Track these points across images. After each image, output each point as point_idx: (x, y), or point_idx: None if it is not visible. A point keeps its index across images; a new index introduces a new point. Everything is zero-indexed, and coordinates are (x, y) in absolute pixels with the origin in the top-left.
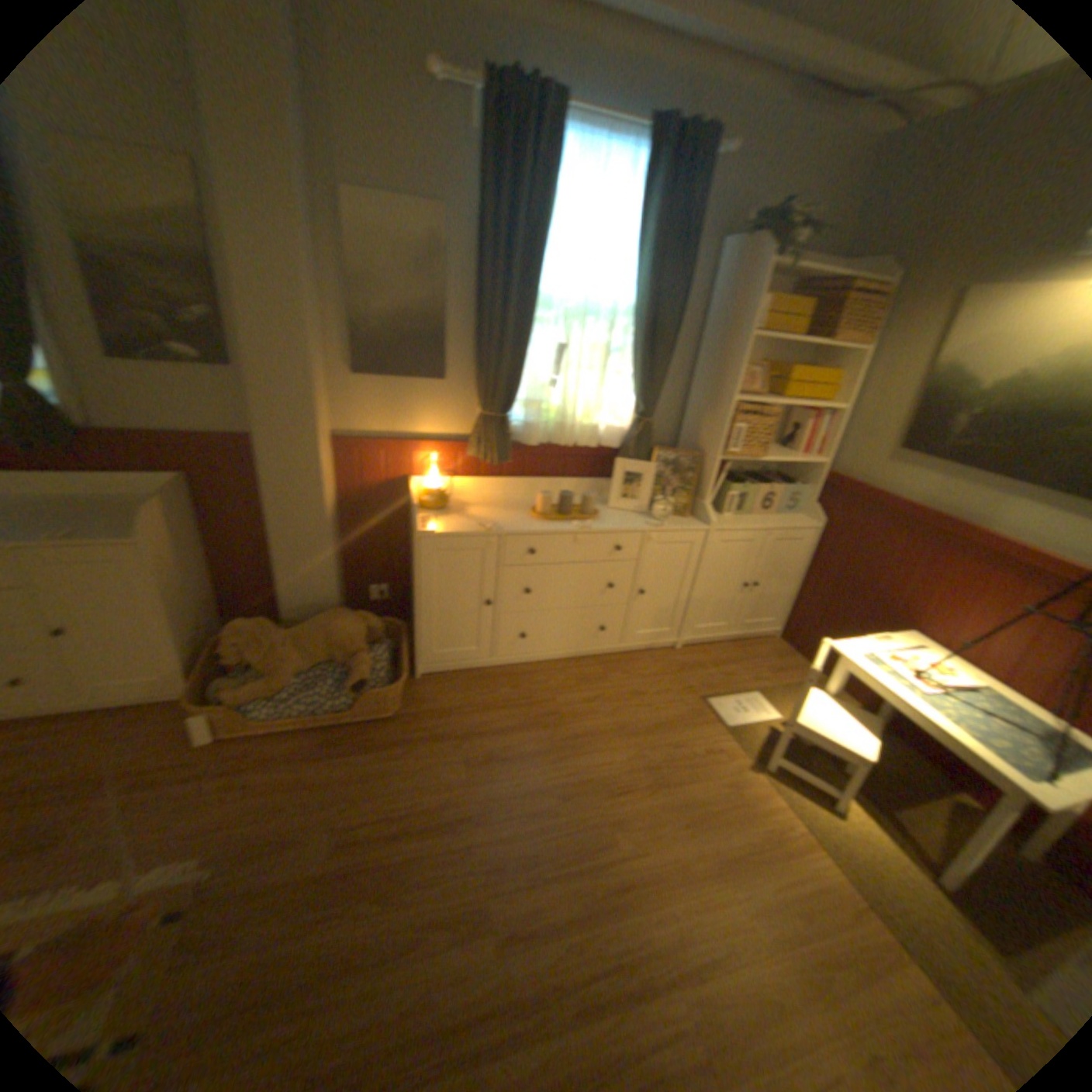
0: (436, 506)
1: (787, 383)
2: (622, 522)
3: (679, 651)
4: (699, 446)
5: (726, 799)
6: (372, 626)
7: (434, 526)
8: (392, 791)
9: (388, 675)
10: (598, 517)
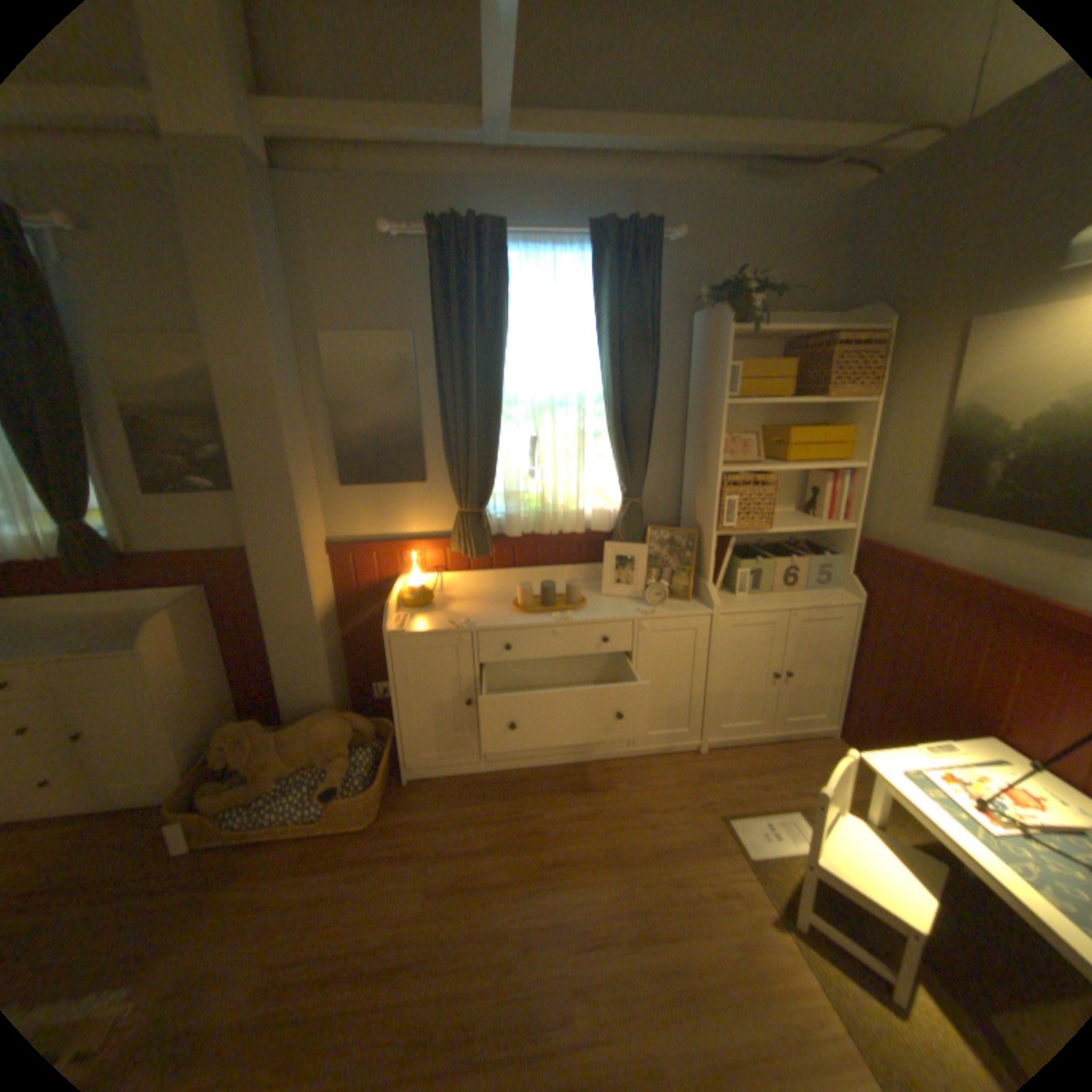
0: (415, 604)
1: (787, 446)
2: (610, 610)
3: (704, 756)
4: (696, 522)
5: (732, 967)
6: (357, 728)
7: (404, 626)
8: (337, 922)
9: (362, 784)
10: (582, 606)
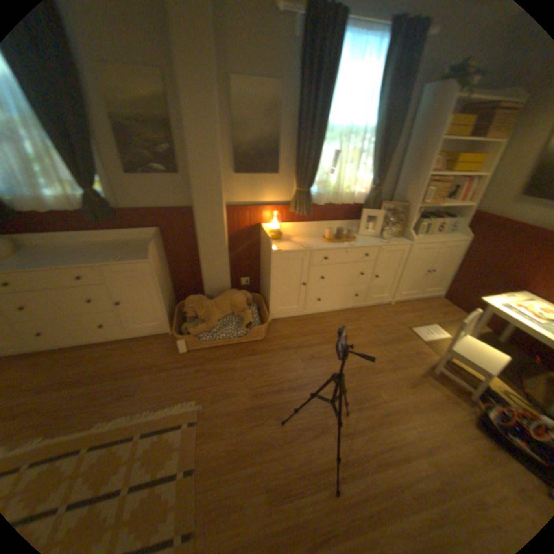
0: (276, 238)
1: (456, 163)
2: (368, 242)
3: (392, 306)
4: (406, 201)
5: (429, 375)
6: (248, 297)
7: (279, 248)
8: (270, 372)
9: (259, 320)
10: (355, 240)
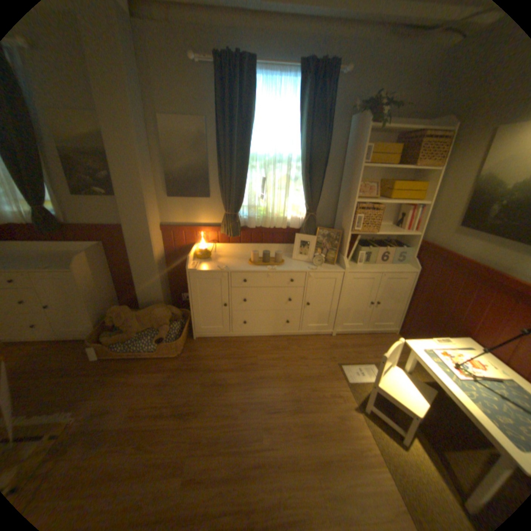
0: (202, 257)
1: (392, 190)
2: (295, 267)
3: (334, 337)
4: (342, 227)
5: (334, 425)
6: (174, 313)
7: (196, 267)
8: (162, 394)
9: (175, 337)
10: (282, 264)
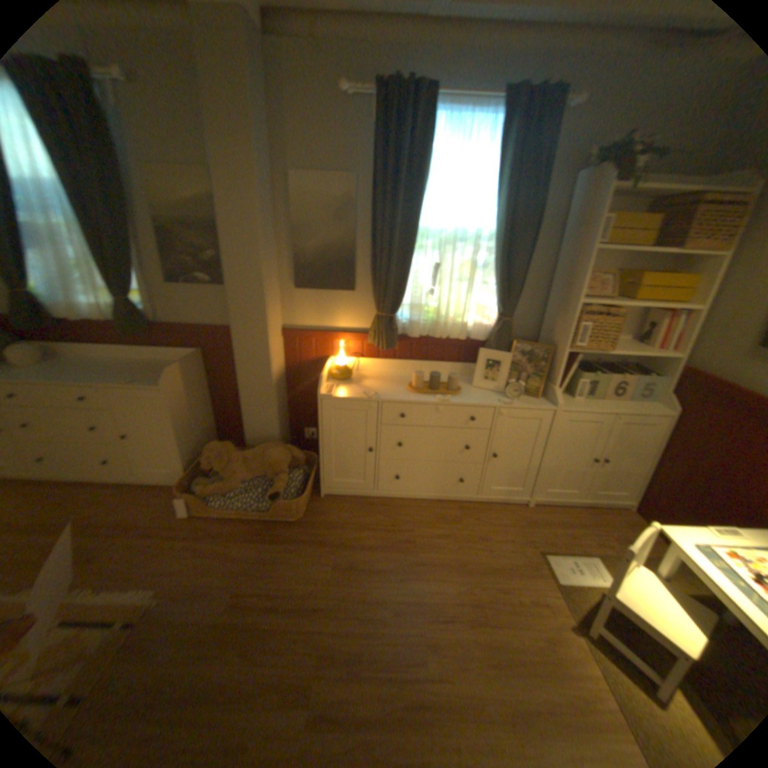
0: (339, 378)
1: (638, 287)
2: (478, 398)
3: (531, 509)
4: (553, 340)
5: (540, 652)
6: (294, 457)
7: (332, 392)
8: (277, 577)
9: (295, 493)
10: (458, 393)
